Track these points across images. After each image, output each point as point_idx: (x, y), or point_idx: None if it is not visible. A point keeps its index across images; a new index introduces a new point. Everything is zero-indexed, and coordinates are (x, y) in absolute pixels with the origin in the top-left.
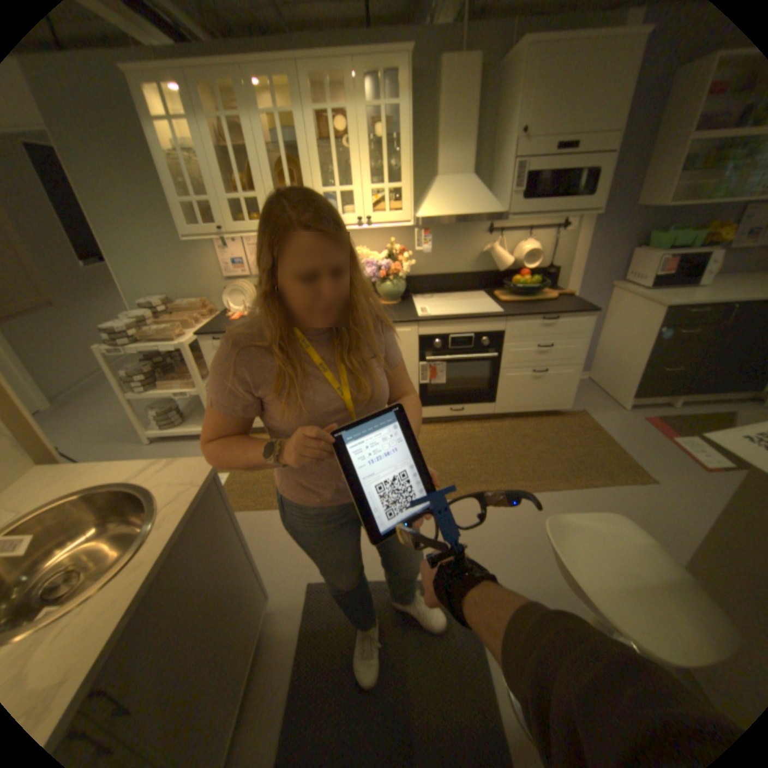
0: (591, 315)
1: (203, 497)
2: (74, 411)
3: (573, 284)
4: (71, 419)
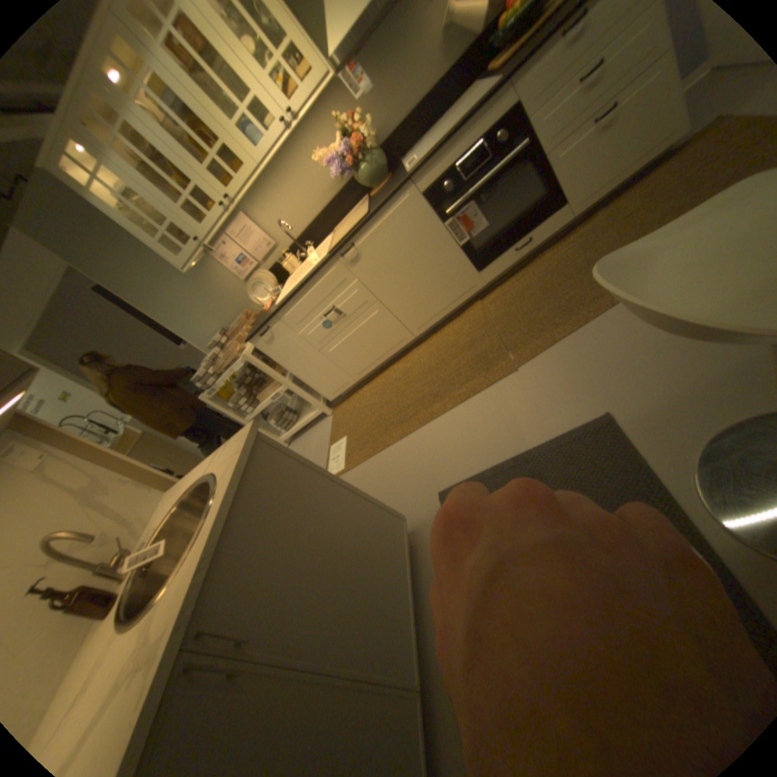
0: None
1: (251, 459)
2: None
3: None
4: None
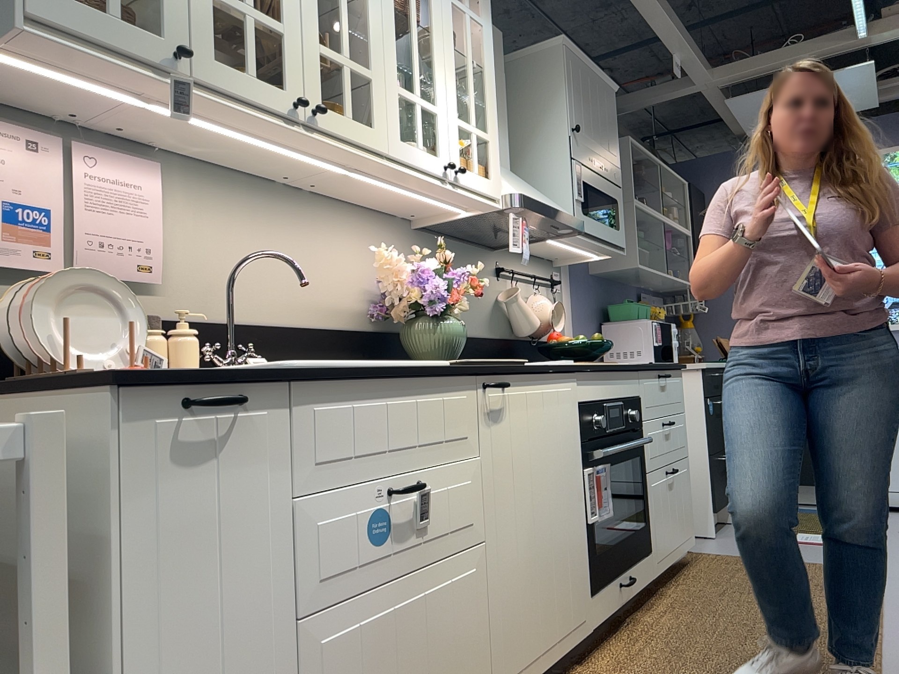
0: (681, 373)
1: None
2: None
3: None
4: None
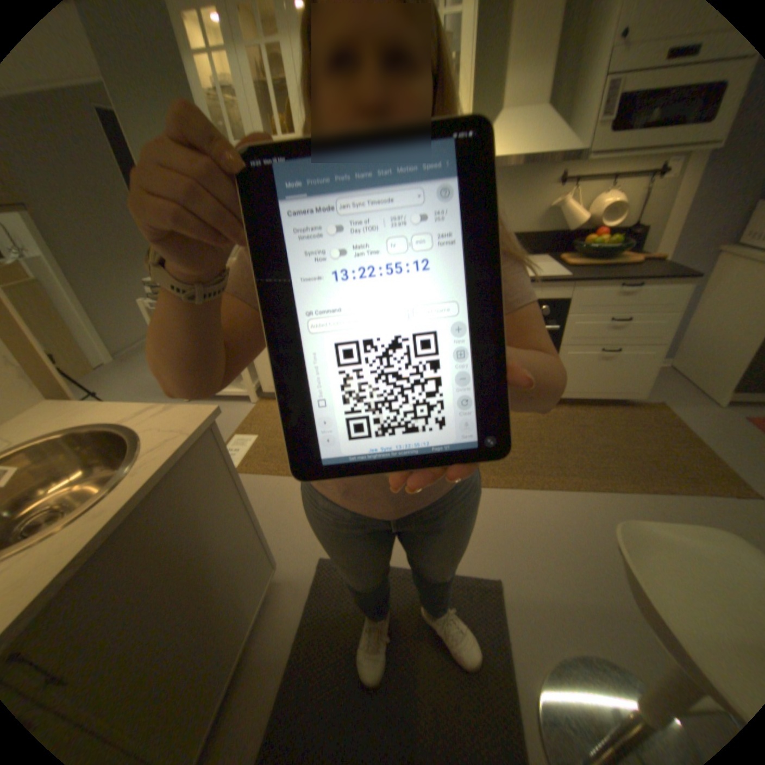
0: (689, 282)
1: (193, 449)
2: (130, 367)
3: (664, 249)
4: (126, 374)
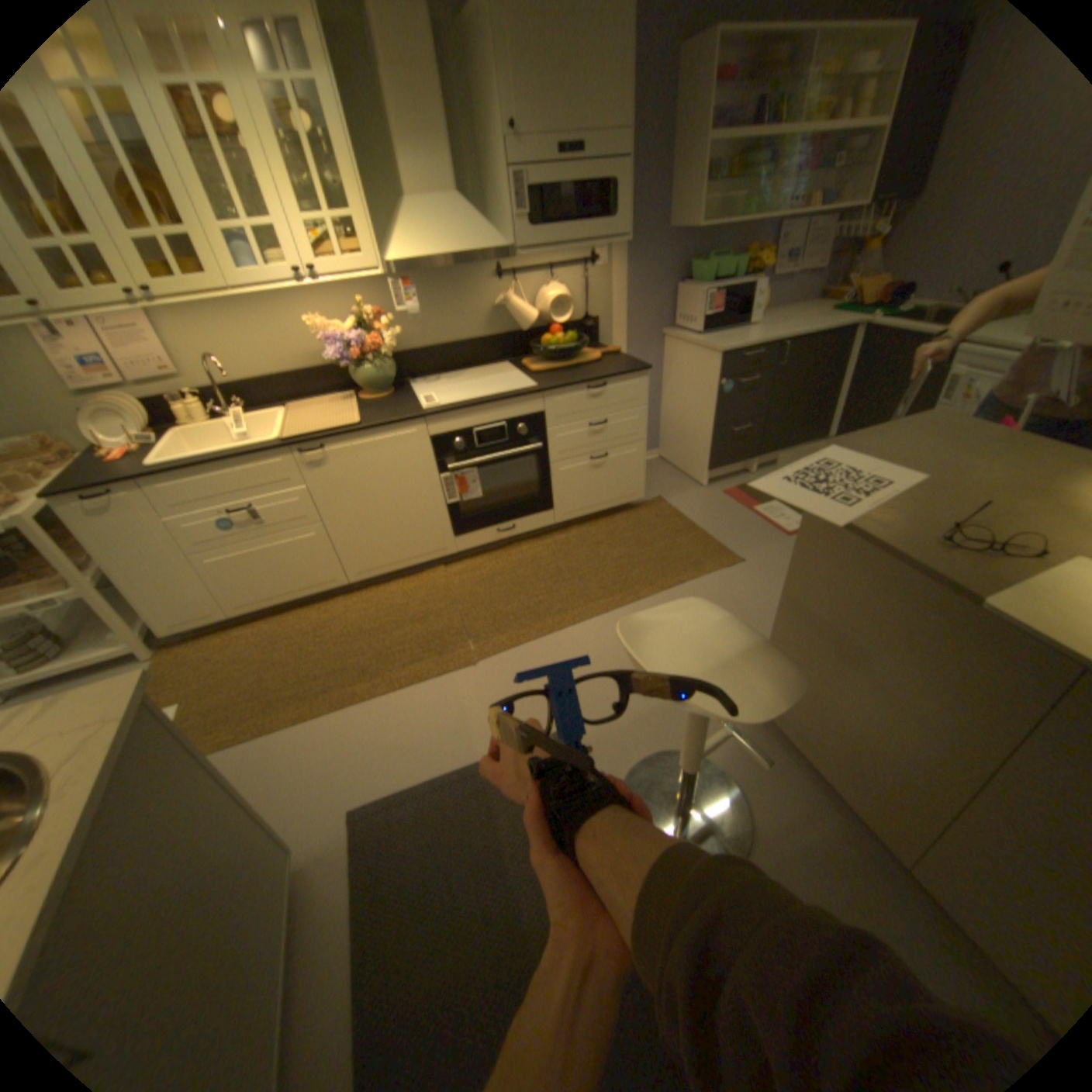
0: (642, 375)
1: (130, 736)
2: None
3: (617, 338)
4: None
